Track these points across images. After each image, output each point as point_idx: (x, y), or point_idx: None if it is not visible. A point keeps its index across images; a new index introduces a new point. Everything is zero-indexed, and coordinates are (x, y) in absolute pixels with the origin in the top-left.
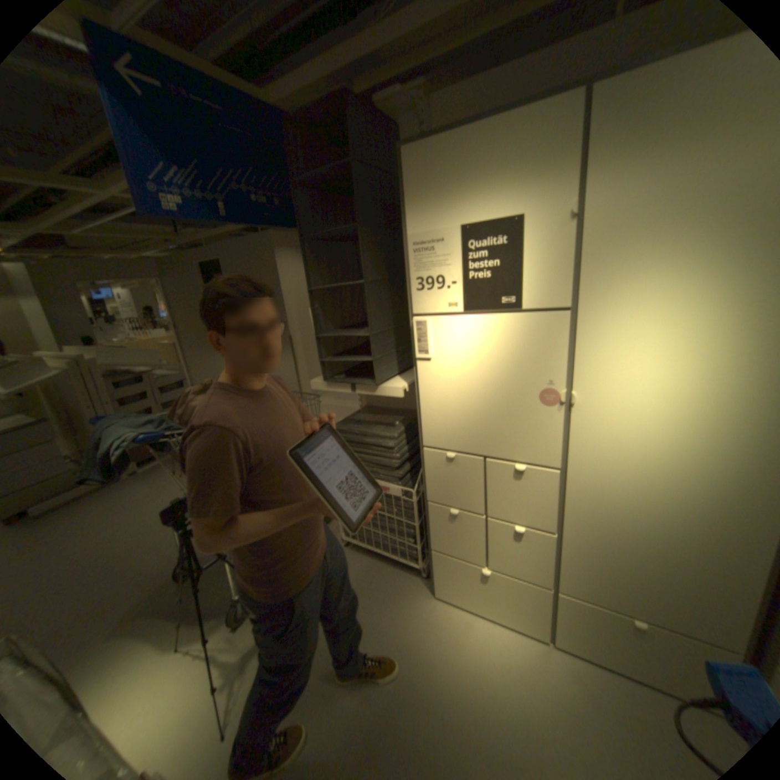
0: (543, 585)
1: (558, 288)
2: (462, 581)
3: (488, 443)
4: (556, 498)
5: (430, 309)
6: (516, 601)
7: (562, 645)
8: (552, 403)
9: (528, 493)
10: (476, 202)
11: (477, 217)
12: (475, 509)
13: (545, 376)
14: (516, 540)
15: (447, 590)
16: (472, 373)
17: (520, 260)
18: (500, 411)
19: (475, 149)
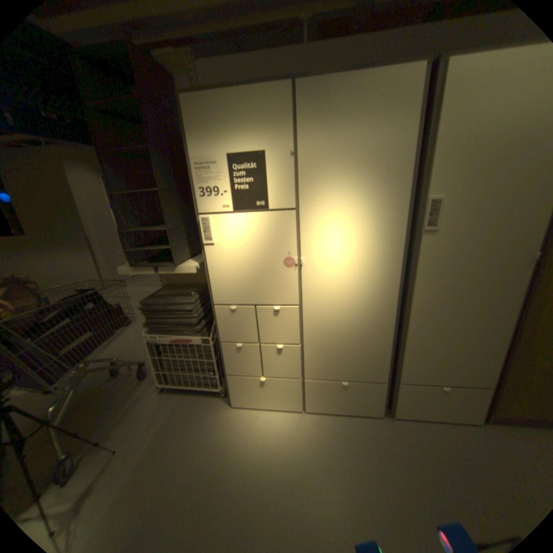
0: (296, 377)
1: (288, 196)
2: (248, 390)
3: (256, 295)
4: (298, 323)
5: (211, 209)
6: (281, 392)
7: (309, 409)
8: (291, 266)
9: (282, 323)
10: (235, 139)
11: (236, 149)
12: (252, 340)
13: (286, 250)
14: (278, 354)
15: (239, 399)
16: (242, 251)
17: (265, 178)
18: (262, 274)
19: (232, 104)
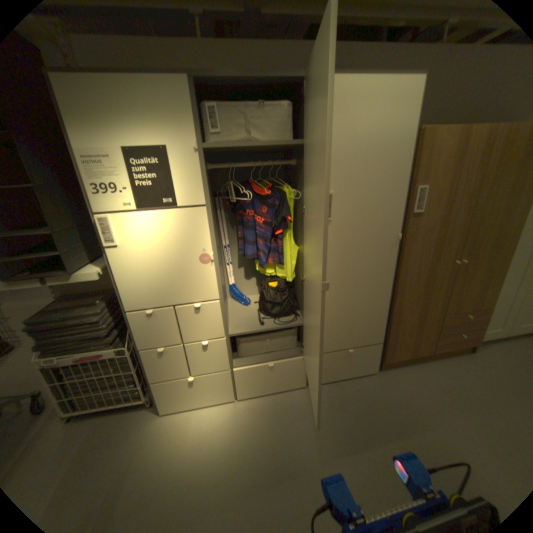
0: (224, 369)
1: (196, 192)
2: (176, 393)
3: (174, 295)
4: (220, 316)
5: (109, 207)
6: (211, 387)
7: (240, 396)
8: (207, 261)
9: (205, 319)
10: (130, 130)
11: (132, 142)
12: (175, 342)
13: (200, 246)
14: (204, 350)
15: (167, 405)
16: (152, 251)
17: (170, 174)
18: (178, 272)
19: (121, 92)
